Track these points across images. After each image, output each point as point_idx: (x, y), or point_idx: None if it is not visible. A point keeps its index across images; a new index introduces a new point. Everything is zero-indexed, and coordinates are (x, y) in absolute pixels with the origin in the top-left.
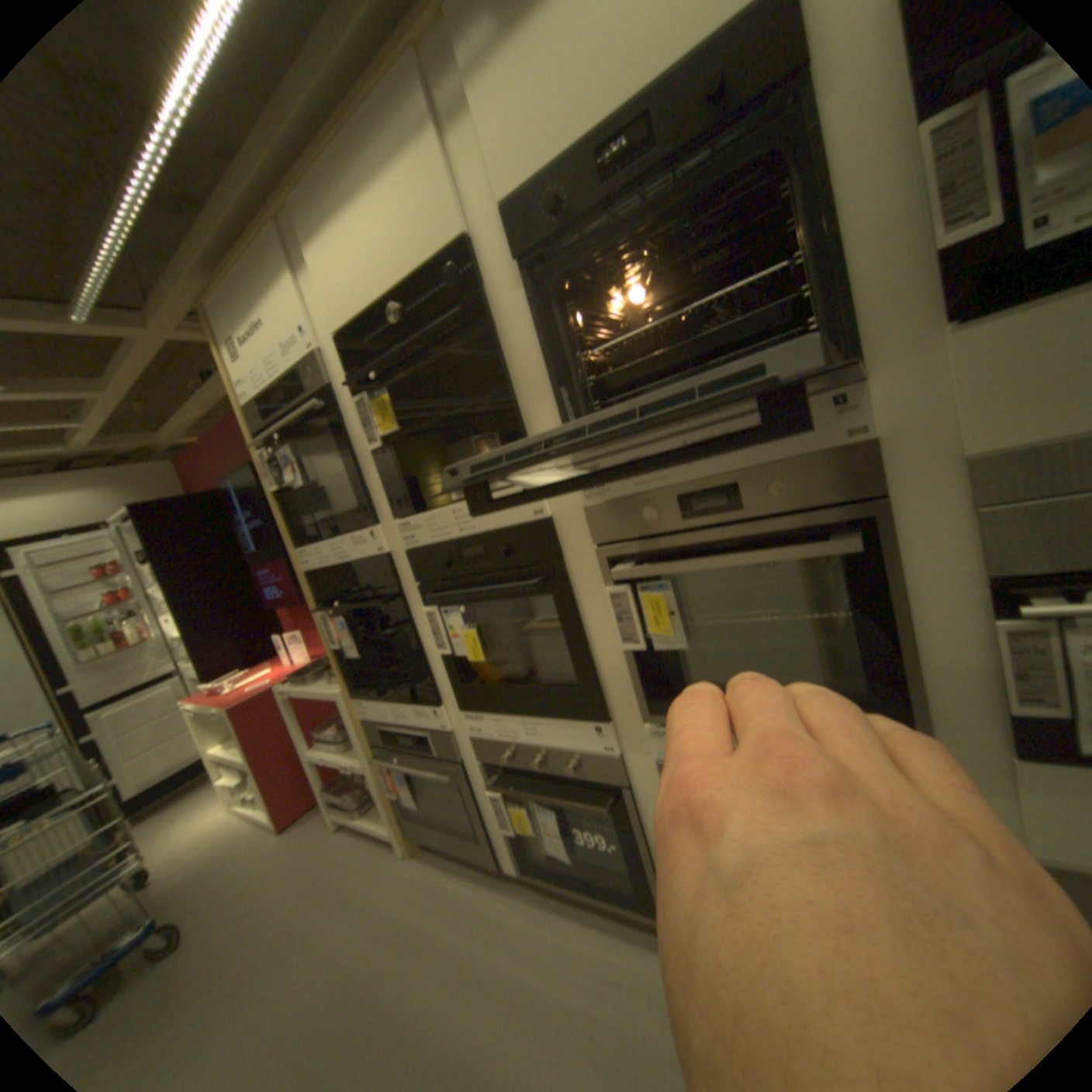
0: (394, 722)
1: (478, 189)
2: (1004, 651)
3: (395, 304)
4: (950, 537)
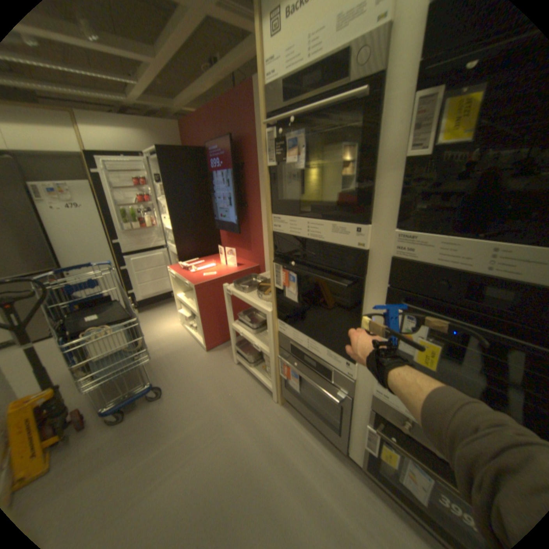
0: (305, 348)
1: None
2: None
3: None
4: None
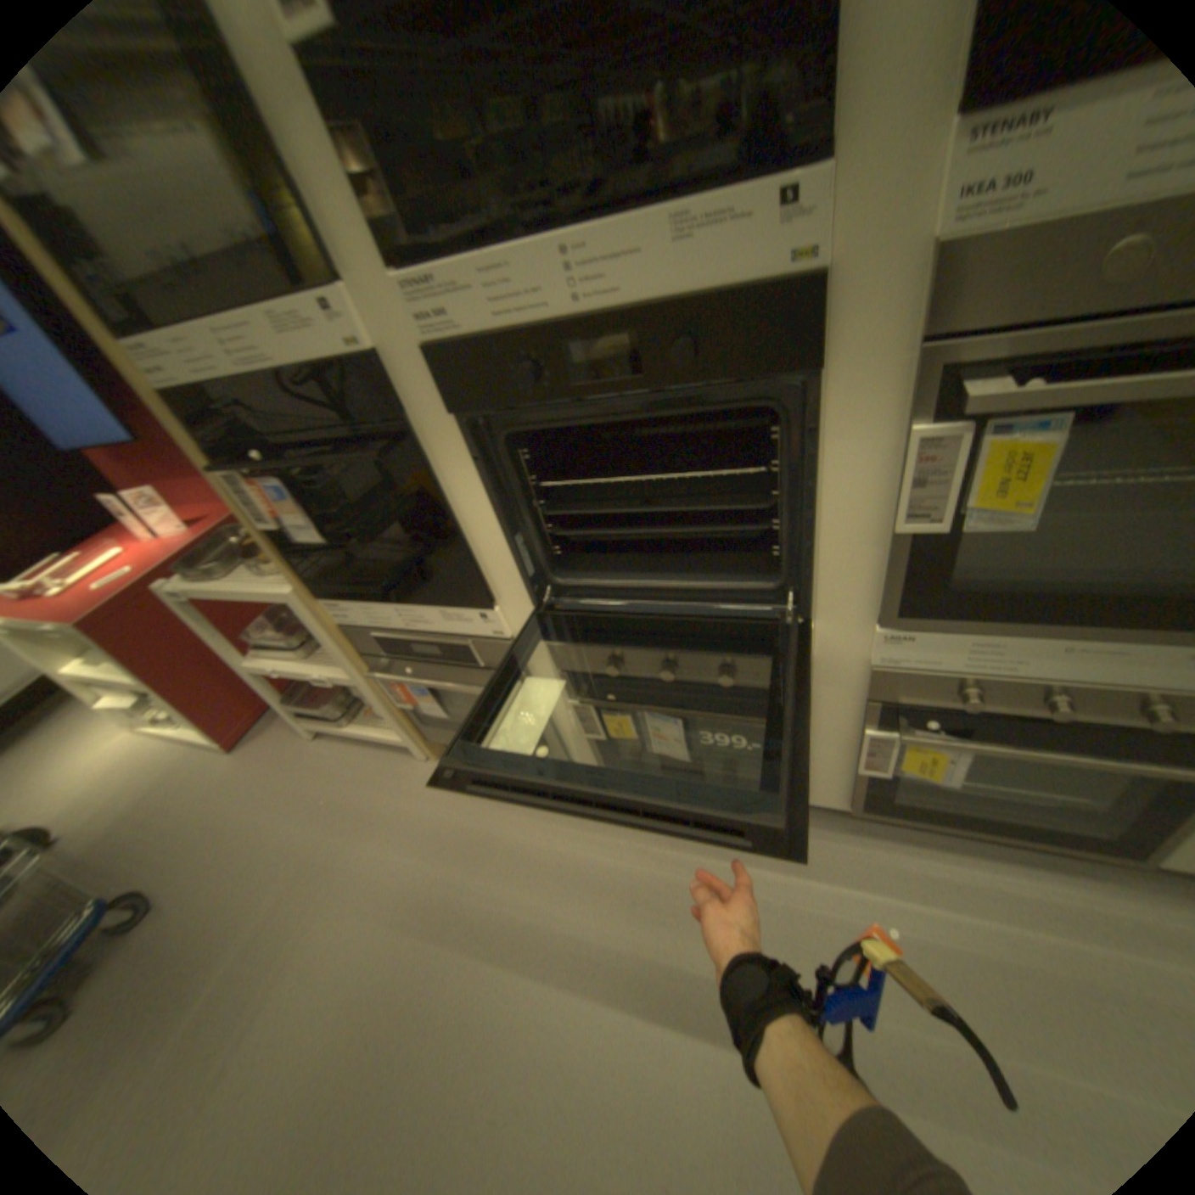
0: (402, 631)
1: None
2: None
3: None
4: None
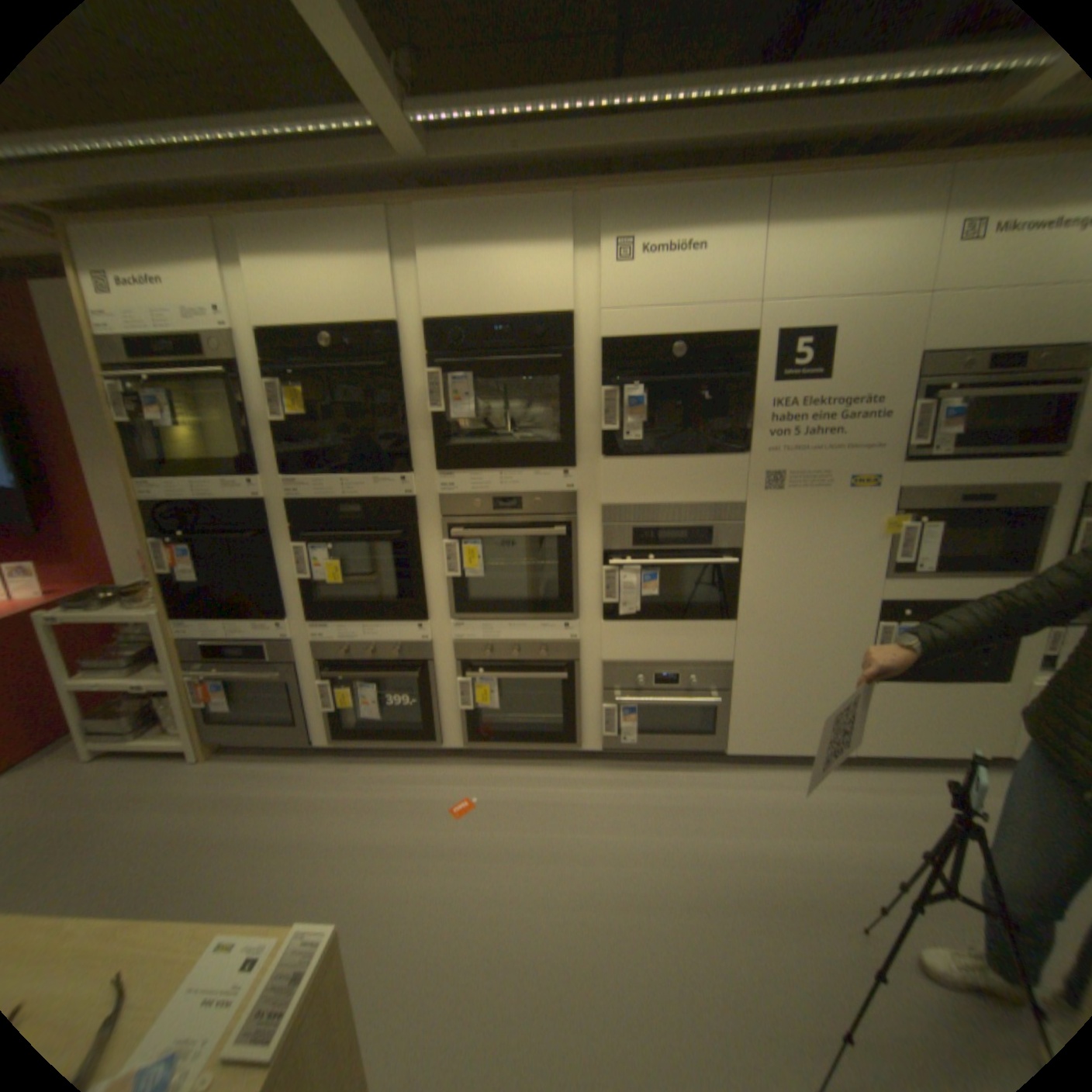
0: (221, 642)
1: (409, 306)
2: (603, 581)
3: (326, 339)
4: (592, 537)
